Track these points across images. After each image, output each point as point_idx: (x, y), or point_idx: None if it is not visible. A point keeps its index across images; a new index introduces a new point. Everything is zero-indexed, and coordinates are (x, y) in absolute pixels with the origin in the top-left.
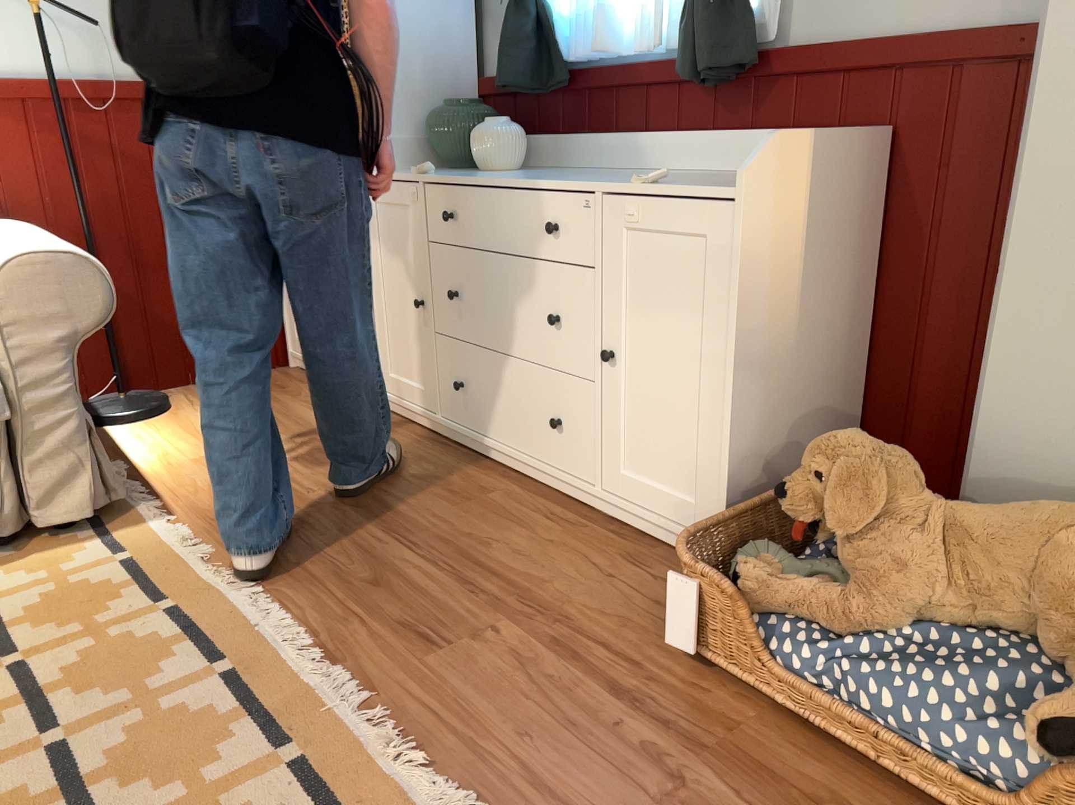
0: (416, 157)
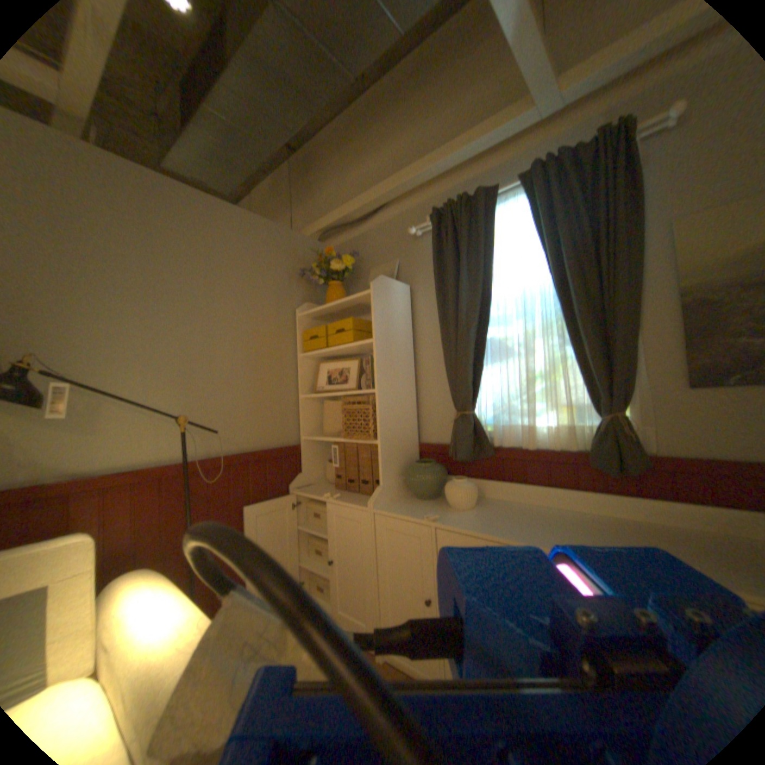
0: (398, 490)
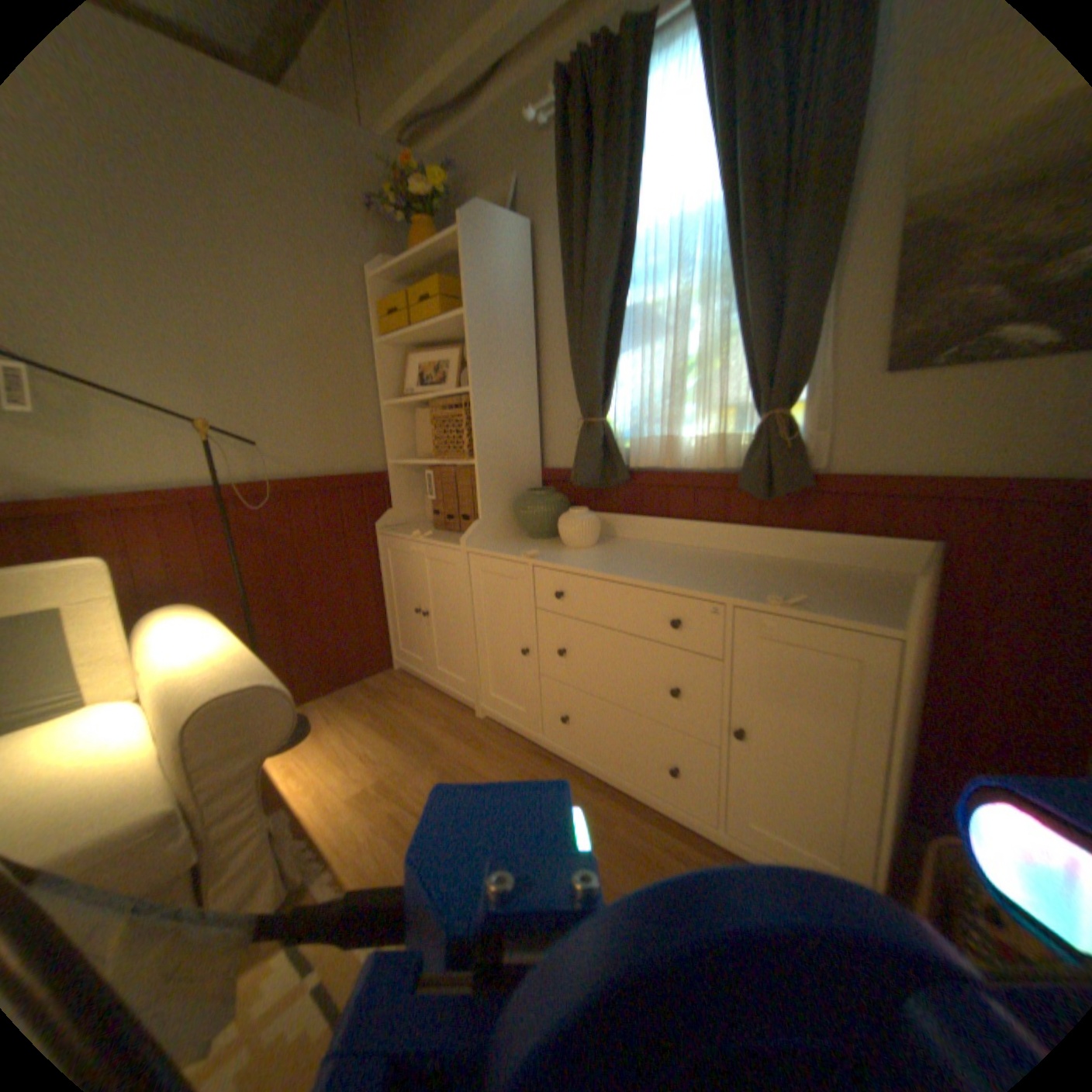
0: (505, 528)
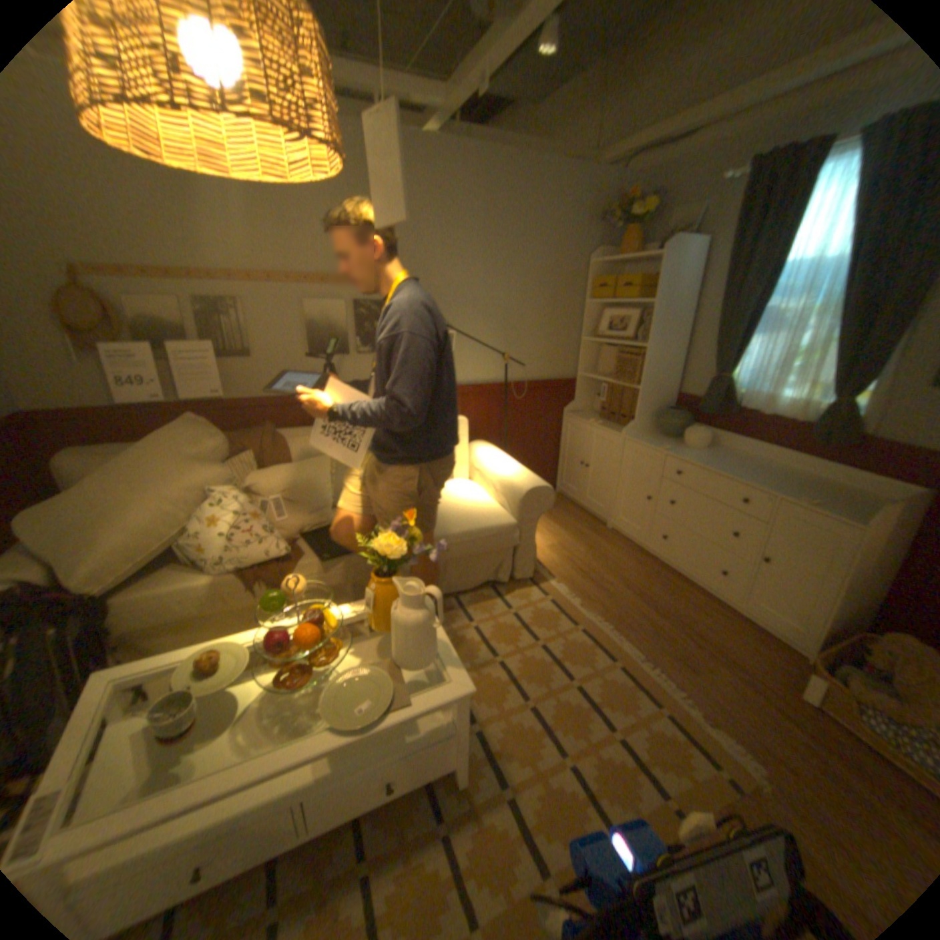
0: (648, 427)
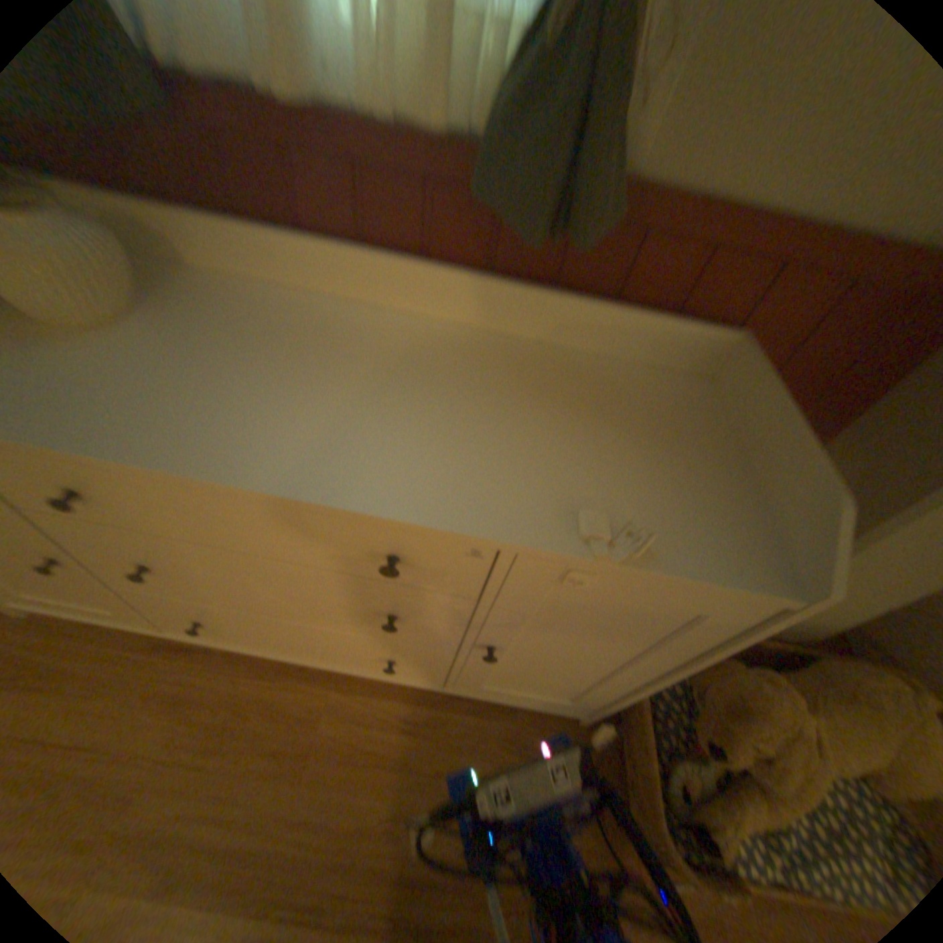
0: None
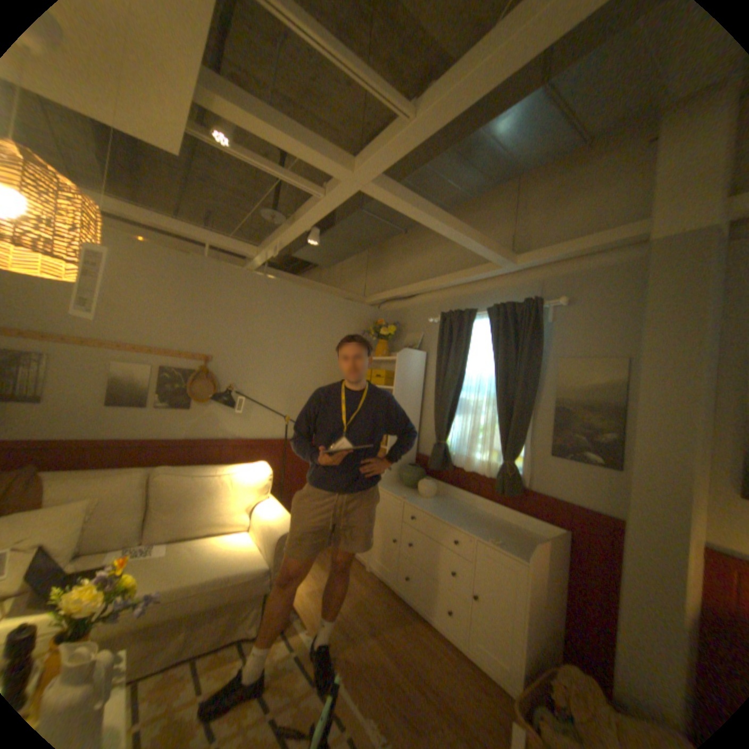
0: (394, 479)
